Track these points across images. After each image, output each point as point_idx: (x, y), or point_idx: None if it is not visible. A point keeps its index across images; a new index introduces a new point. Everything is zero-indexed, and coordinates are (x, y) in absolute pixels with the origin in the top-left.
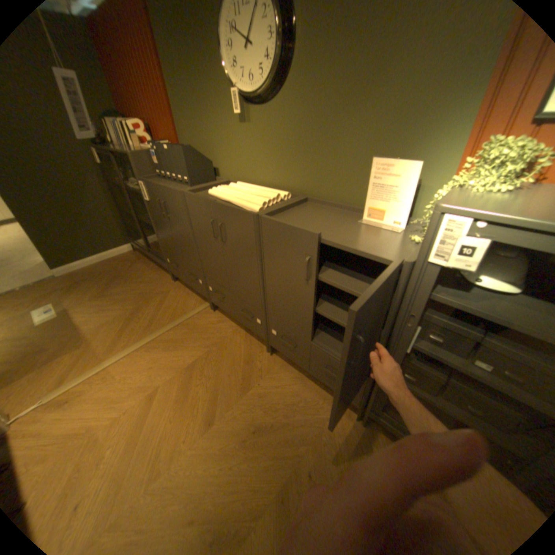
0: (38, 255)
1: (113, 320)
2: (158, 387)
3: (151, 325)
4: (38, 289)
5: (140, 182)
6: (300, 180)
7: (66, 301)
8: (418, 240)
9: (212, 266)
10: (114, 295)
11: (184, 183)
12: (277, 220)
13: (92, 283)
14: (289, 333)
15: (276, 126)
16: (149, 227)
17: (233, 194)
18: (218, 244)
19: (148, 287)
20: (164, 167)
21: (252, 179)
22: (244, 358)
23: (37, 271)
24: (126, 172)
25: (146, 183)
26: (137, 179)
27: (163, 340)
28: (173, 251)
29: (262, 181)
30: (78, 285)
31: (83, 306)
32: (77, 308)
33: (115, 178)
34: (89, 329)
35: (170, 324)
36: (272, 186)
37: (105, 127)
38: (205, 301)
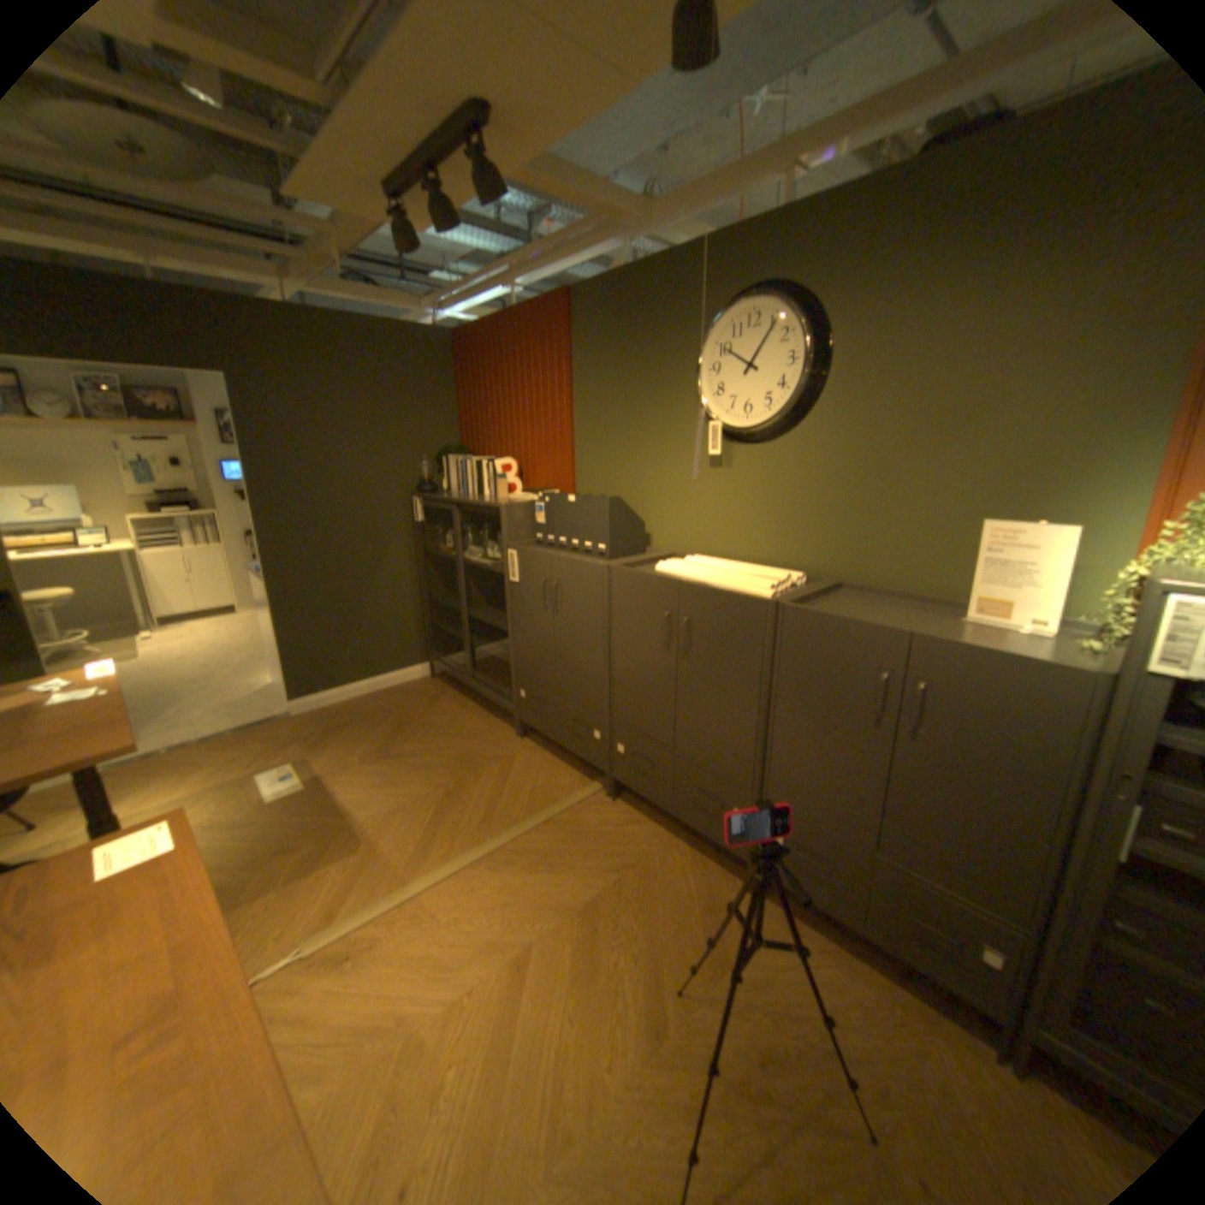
0: (257, 675)
1: (415, 805)
2: (531, 946)
3: (493, 820)
4: (263, 736)
5: (513, 552)
6: (826, 554)
7: (320, 763)
8: (1100, 648)
9: (641, 701)
10: (410, 758)
11: (595, 555)
12: (822, 610)
13: (364, 731)
14: (820, 837)
15: (783, 473)
16: (481, 633)
17: (706, 572)
18: (669, 657)
19: (473, 745)
20: (557, 530)
21: (722, 551)
22: (701, 902)
23: (259, 705)
24: (466, 537)
25: (526, 553)
26: (506, 547)
27: (521, 850)
28: (544, 674)
29: (744, 555)
30: (337, 734)
31: (352, 773)
32: (342, 776)
33: (441, 547)
34: (371, 818)
35: (530, 819)
36: (764, 564)
37: (445, 468)
38: (591, 780)
